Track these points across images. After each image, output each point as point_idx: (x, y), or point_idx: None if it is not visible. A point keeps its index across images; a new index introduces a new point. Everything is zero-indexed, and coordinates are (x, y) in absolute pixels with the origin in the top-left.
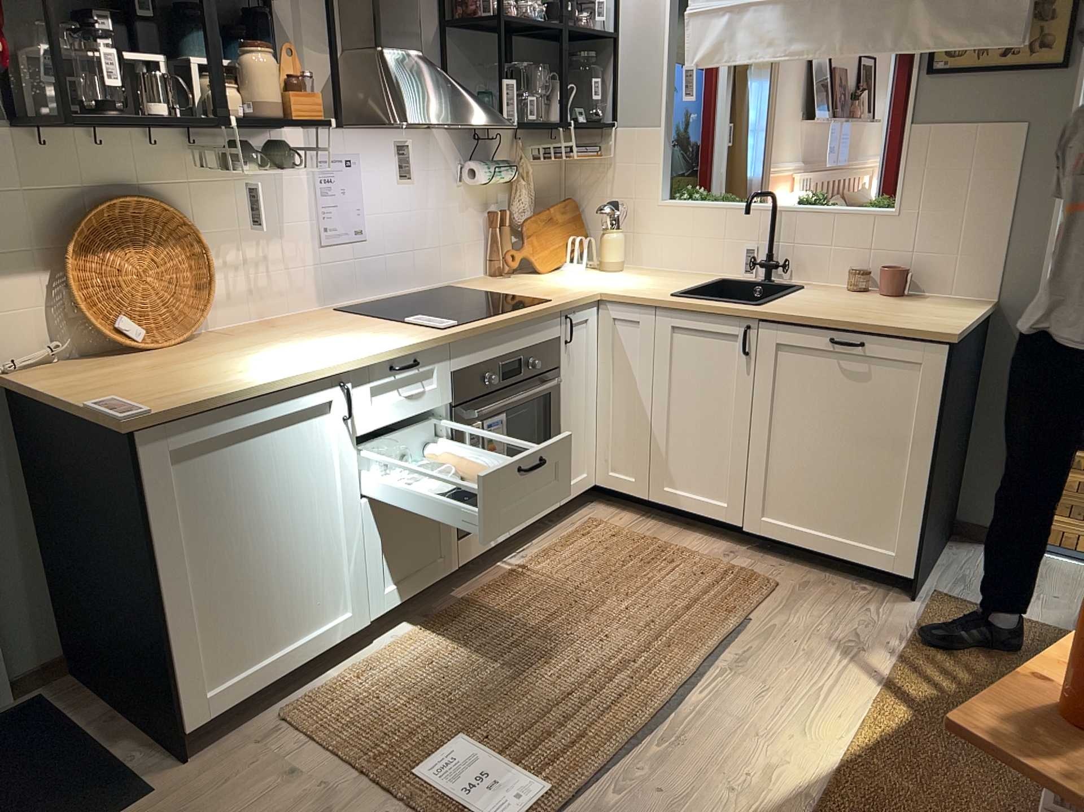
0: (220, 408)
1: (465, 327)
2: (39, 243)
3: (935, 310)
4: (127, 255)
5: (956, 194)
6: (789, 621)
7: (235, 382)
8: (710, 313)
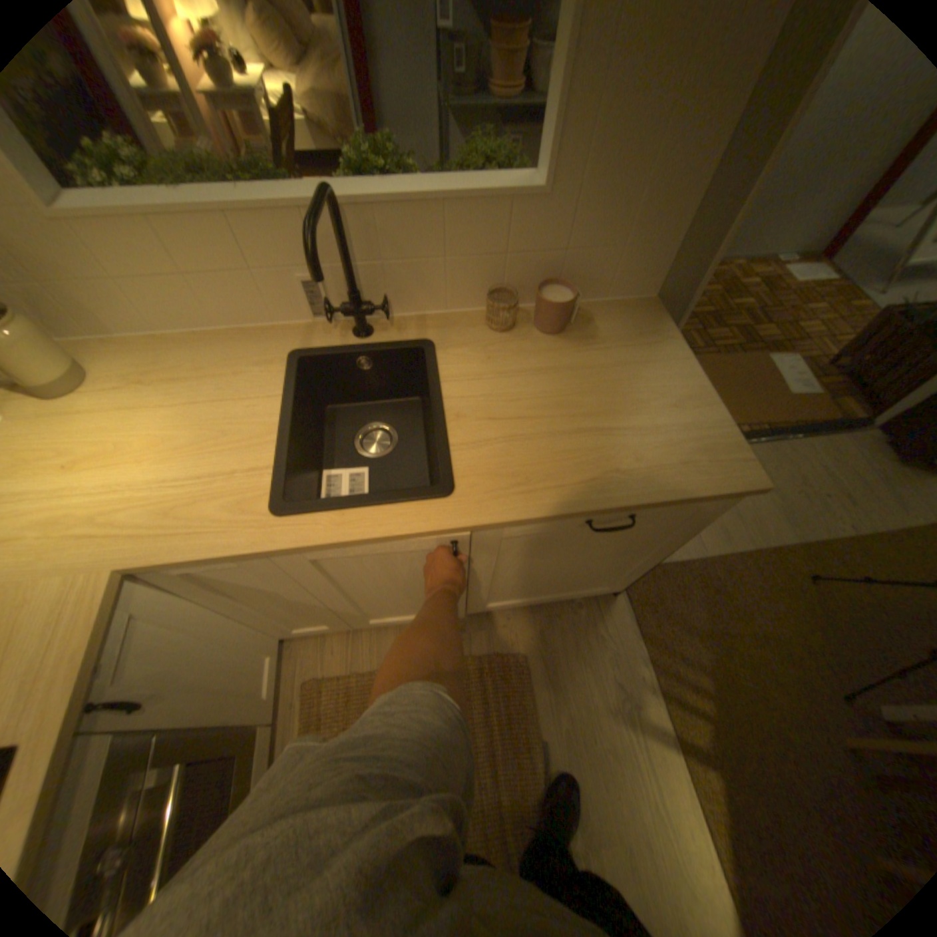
0: None
1: None
2: None
3: (643, 376)
4: None
5: (640, 147)
6: (567, 716)
7: None
8: (373, 539)
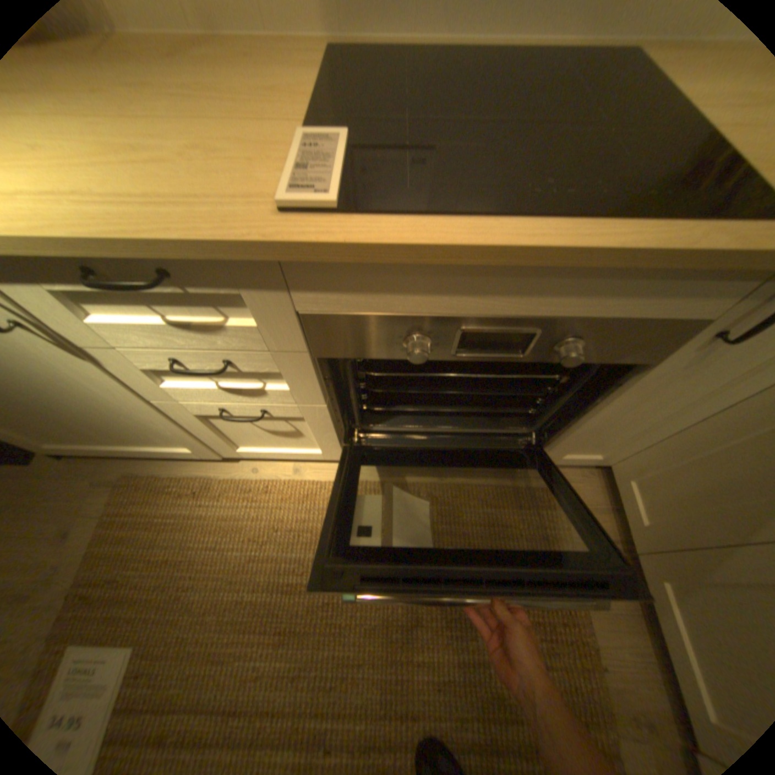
0: None
1: (338, 229)
2: None
3: None
4: None
5: None
6: None
7: None
8: None
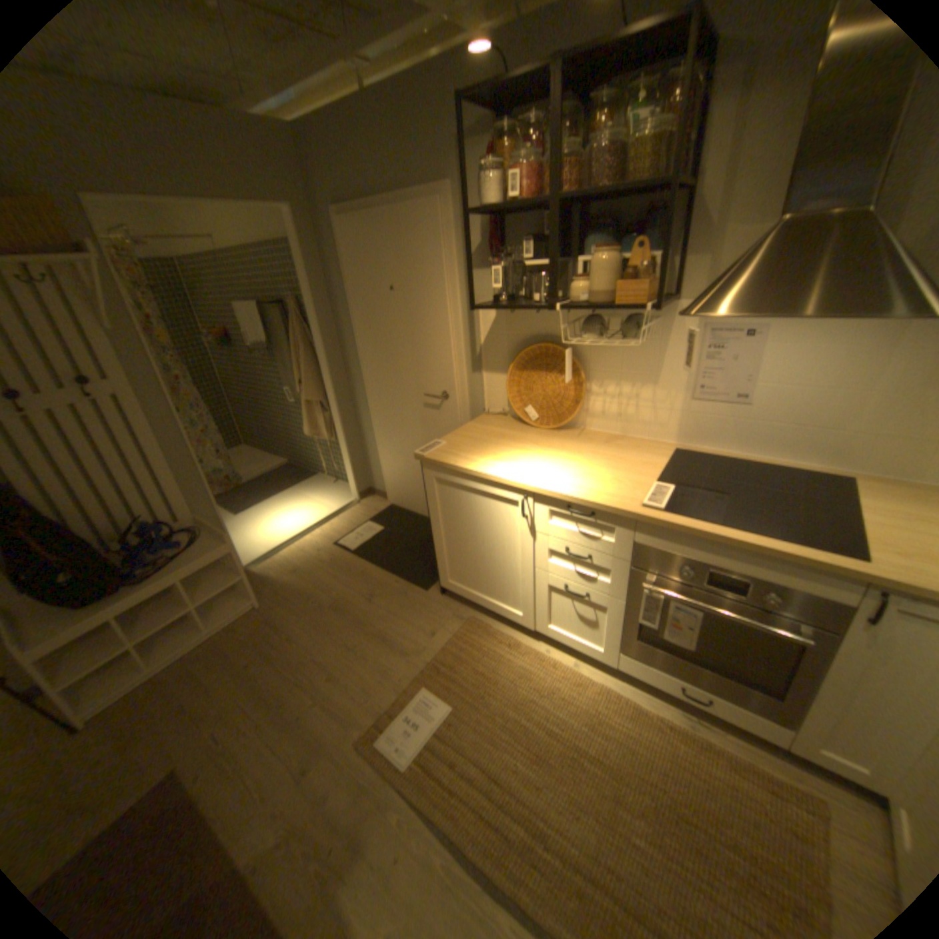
0: (454, 470)
1: (661, 516)
2: (509, 359)
3: None
4: (540, 374)
5: None
6: None
7: (476, 461)
8: None
